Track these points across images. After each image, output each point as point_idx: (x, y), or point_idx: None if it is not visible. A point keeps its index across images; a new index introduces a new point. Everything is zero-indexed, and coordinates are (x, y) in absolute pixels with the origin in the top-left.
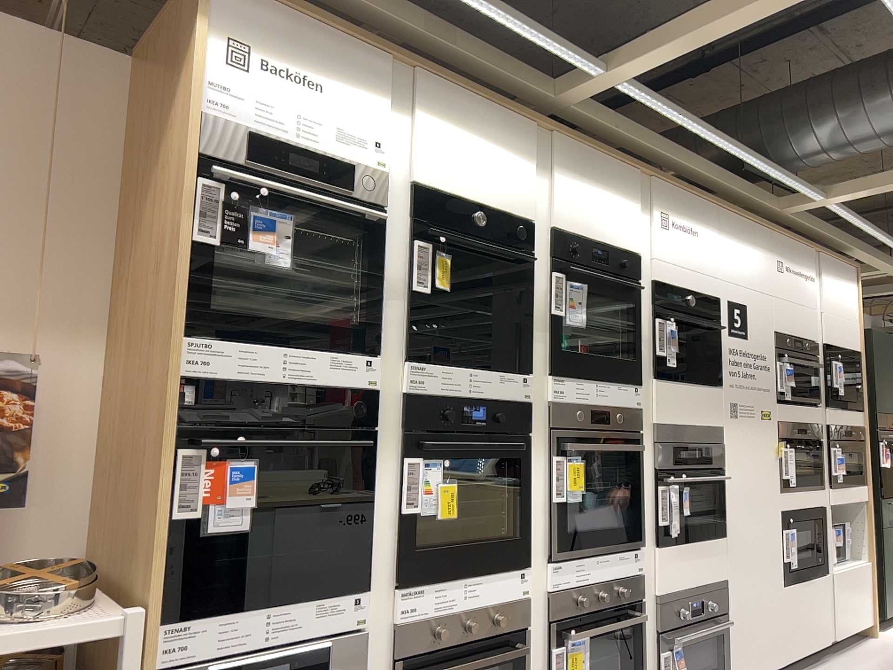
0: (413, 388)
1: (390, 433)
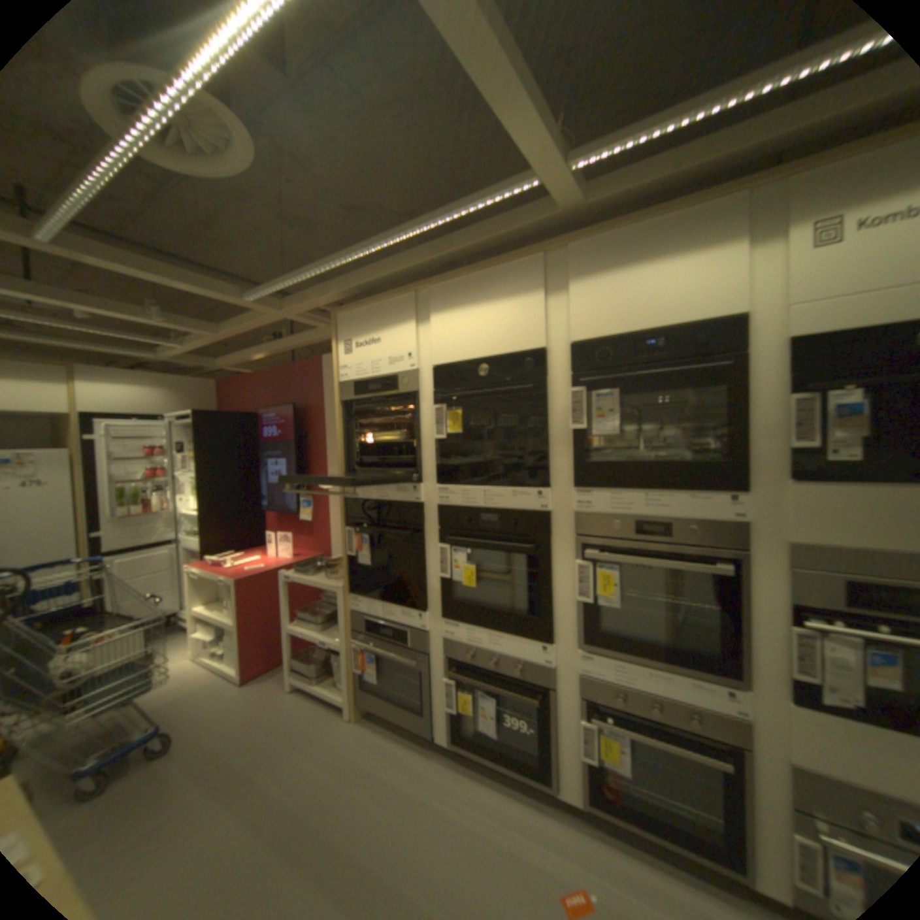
0: (440, 504)
1: (432, 531)
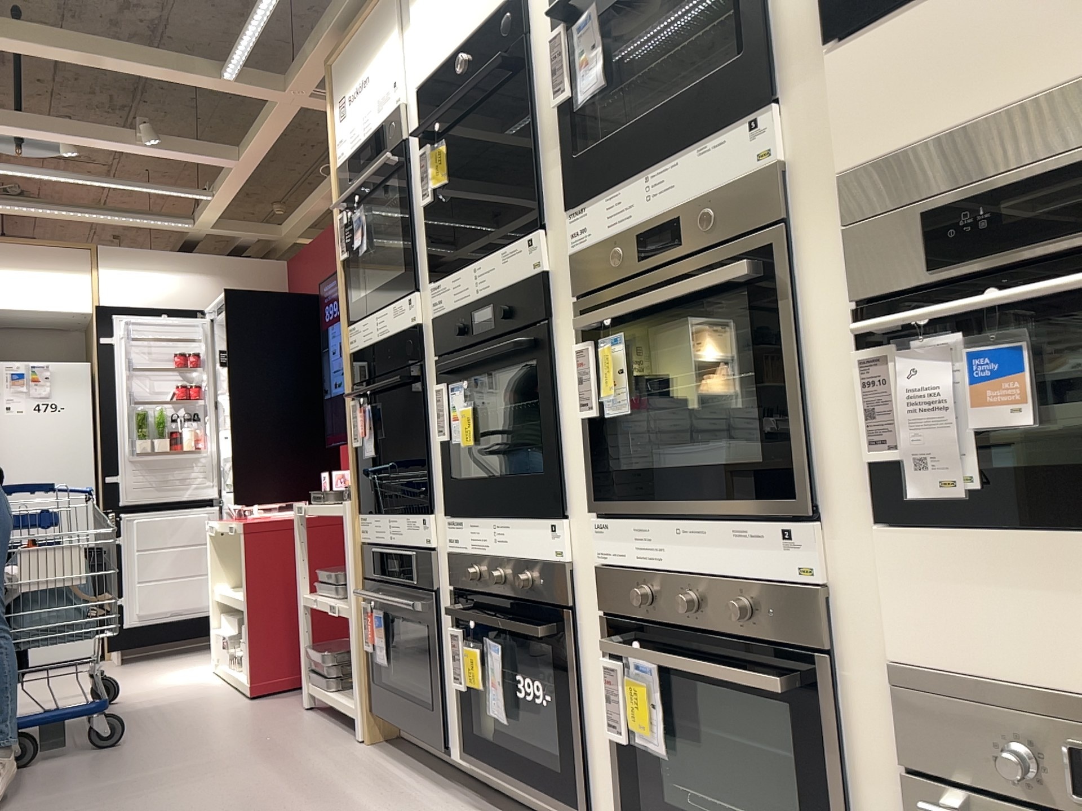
0: (434, 313)
1: (431, 365)
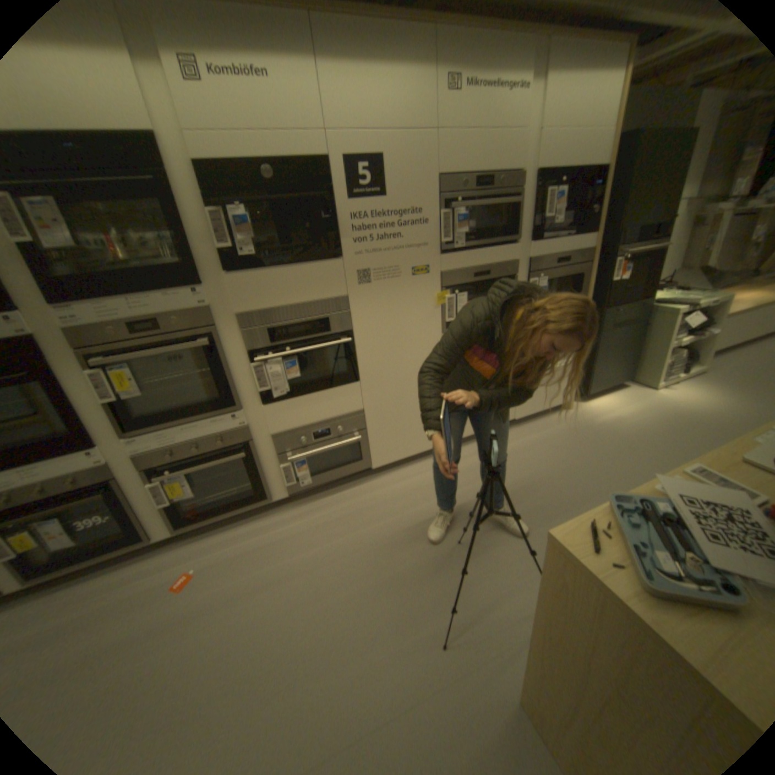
0: None
1: None
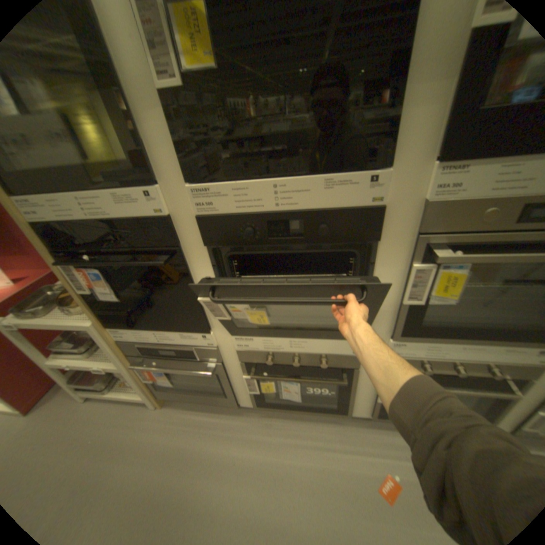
0: (200, 212)
1: (195, 250)
